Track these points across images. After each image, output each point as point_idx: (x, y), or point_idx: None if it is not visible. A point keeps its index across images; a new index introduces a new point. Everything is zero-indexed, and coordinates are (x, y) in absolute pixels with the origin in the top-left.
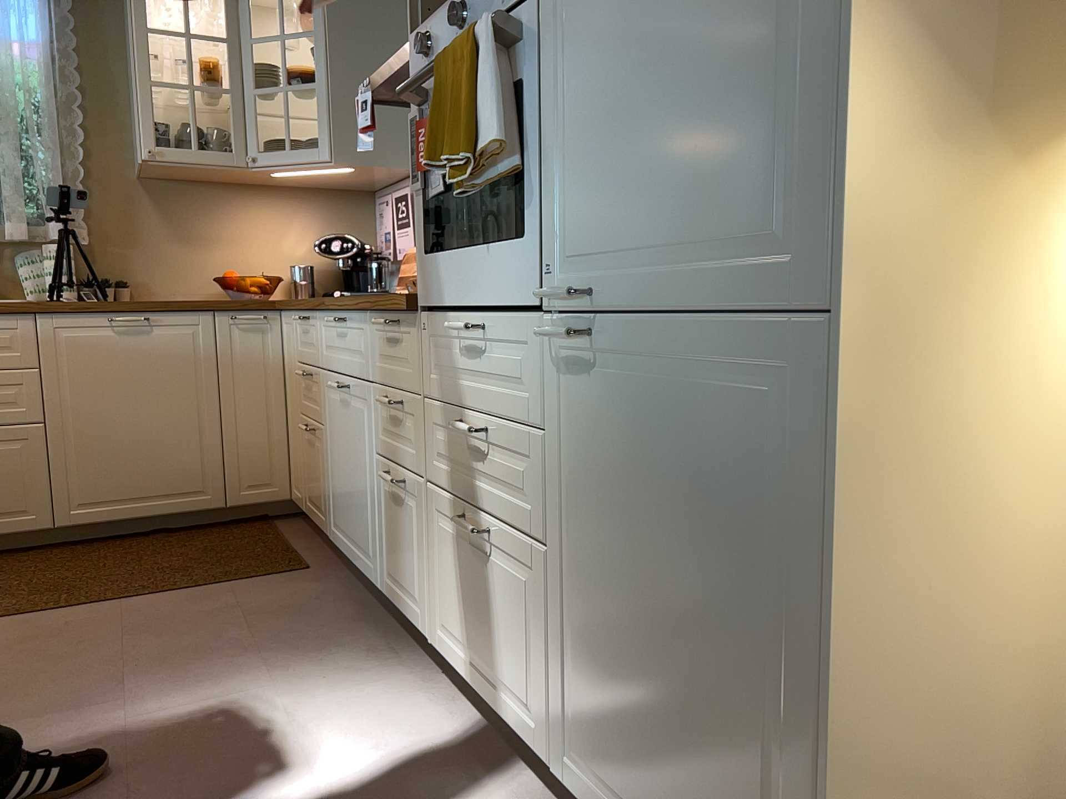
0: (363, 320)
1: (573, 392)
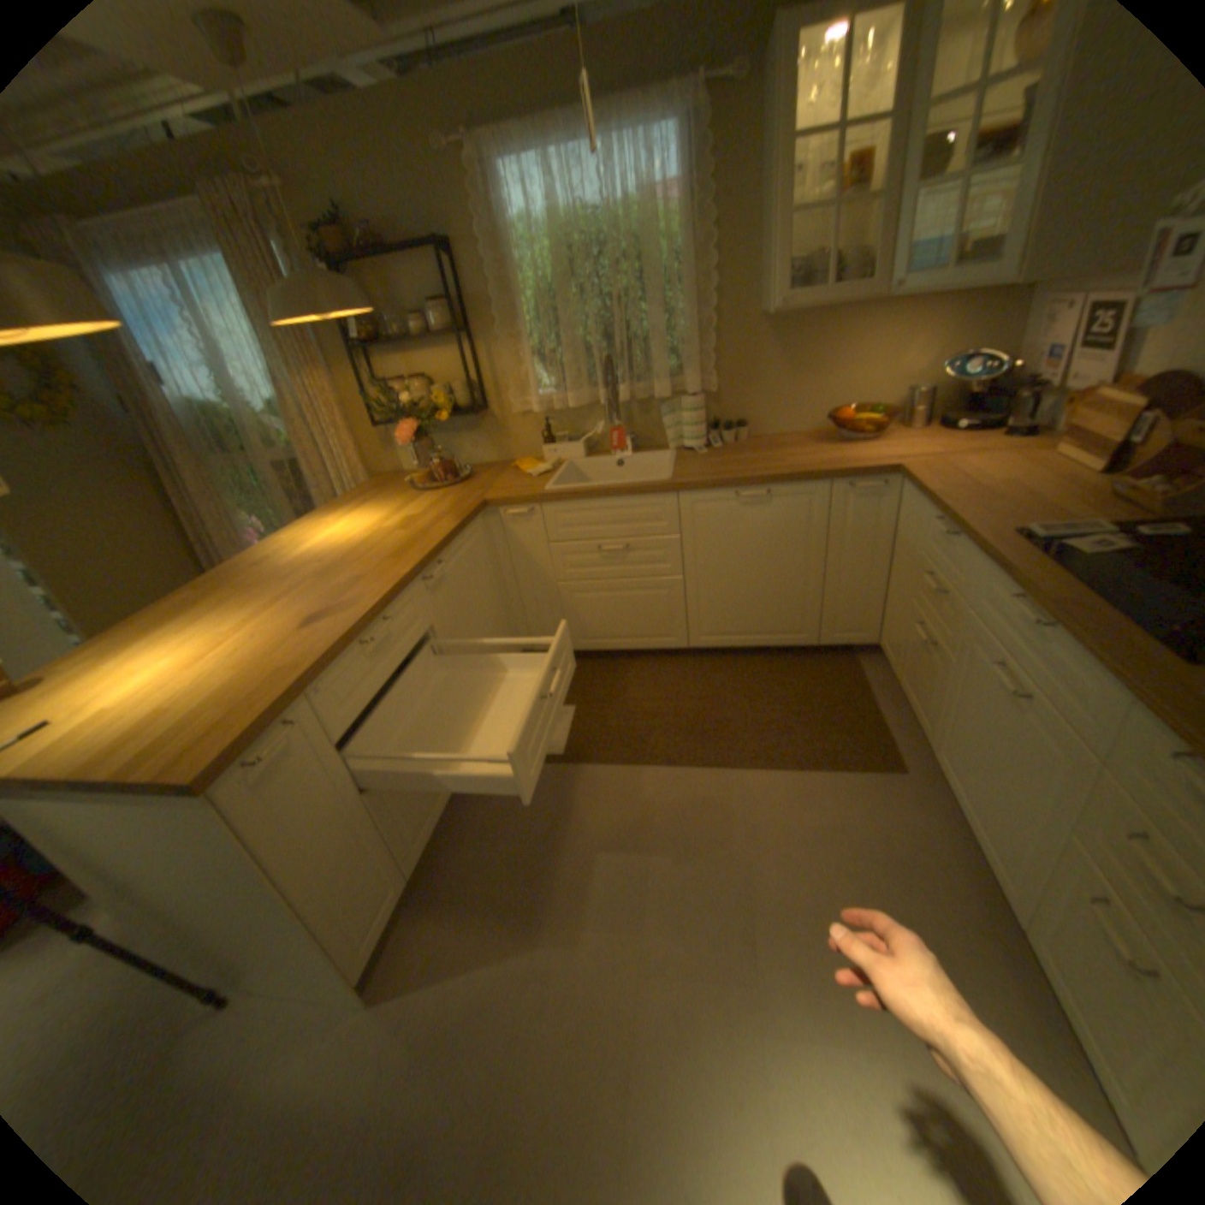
0: (1111, 678)
1: None
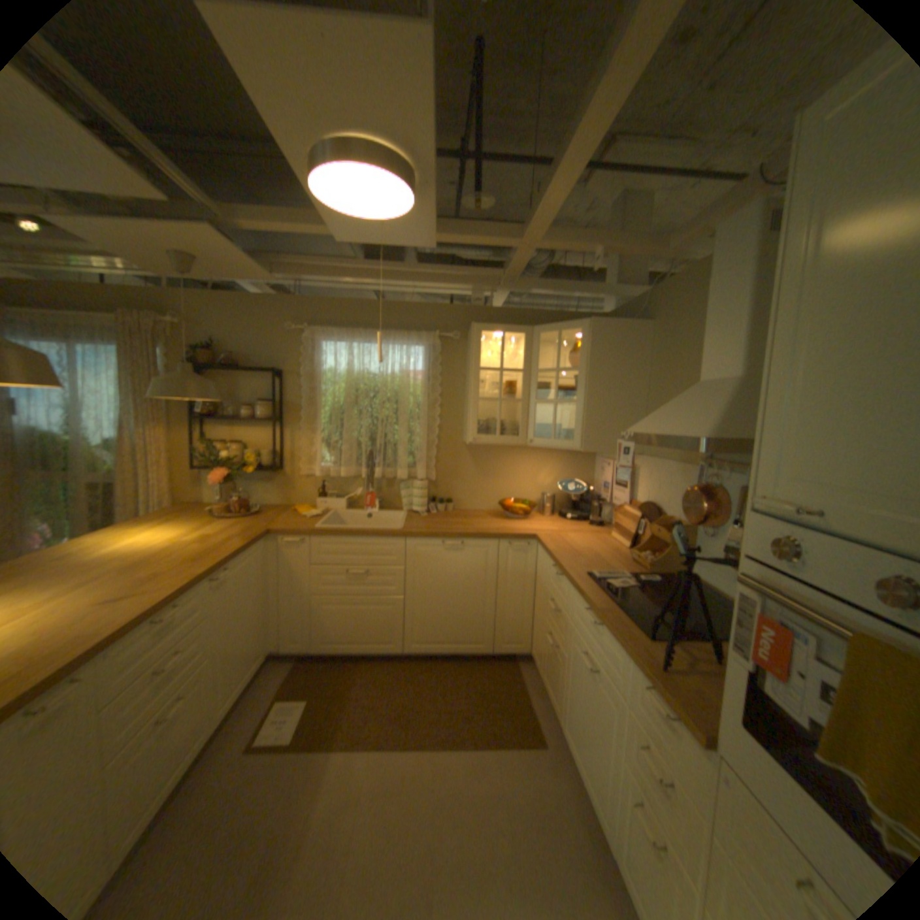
0: (625, 652)
1: None
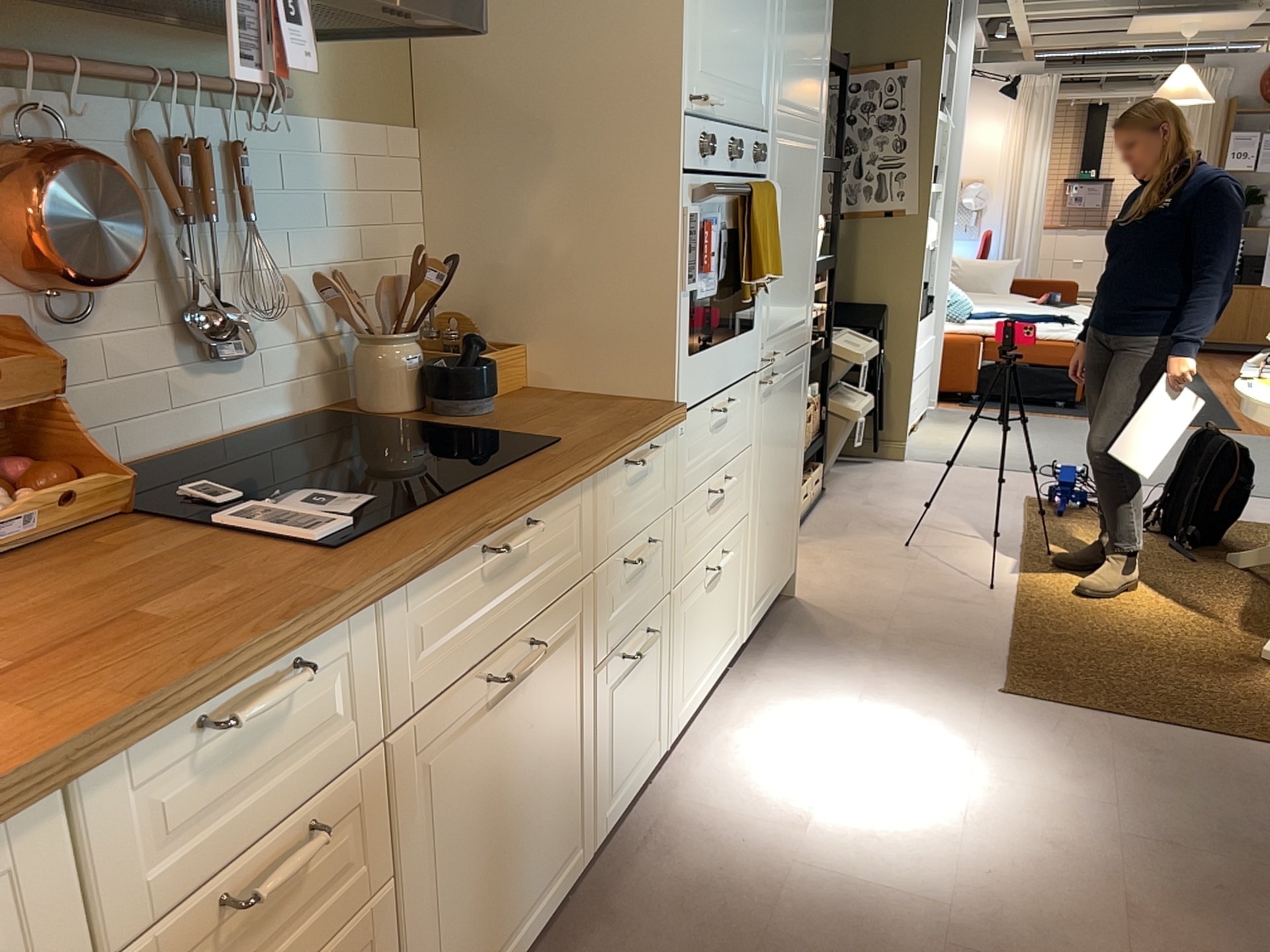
0: (578, 490)
1: (763, 410)
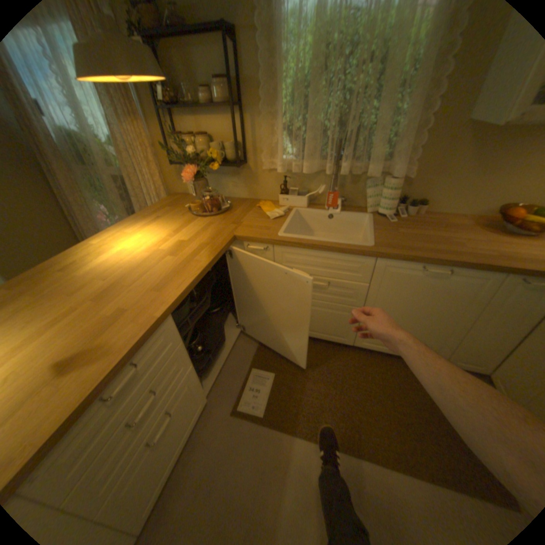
0: None
1: None
